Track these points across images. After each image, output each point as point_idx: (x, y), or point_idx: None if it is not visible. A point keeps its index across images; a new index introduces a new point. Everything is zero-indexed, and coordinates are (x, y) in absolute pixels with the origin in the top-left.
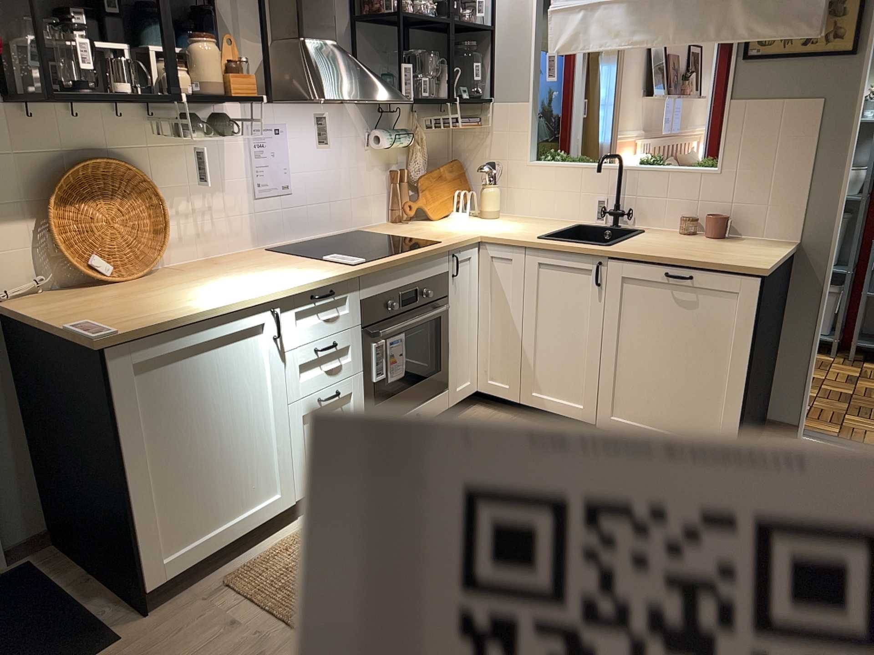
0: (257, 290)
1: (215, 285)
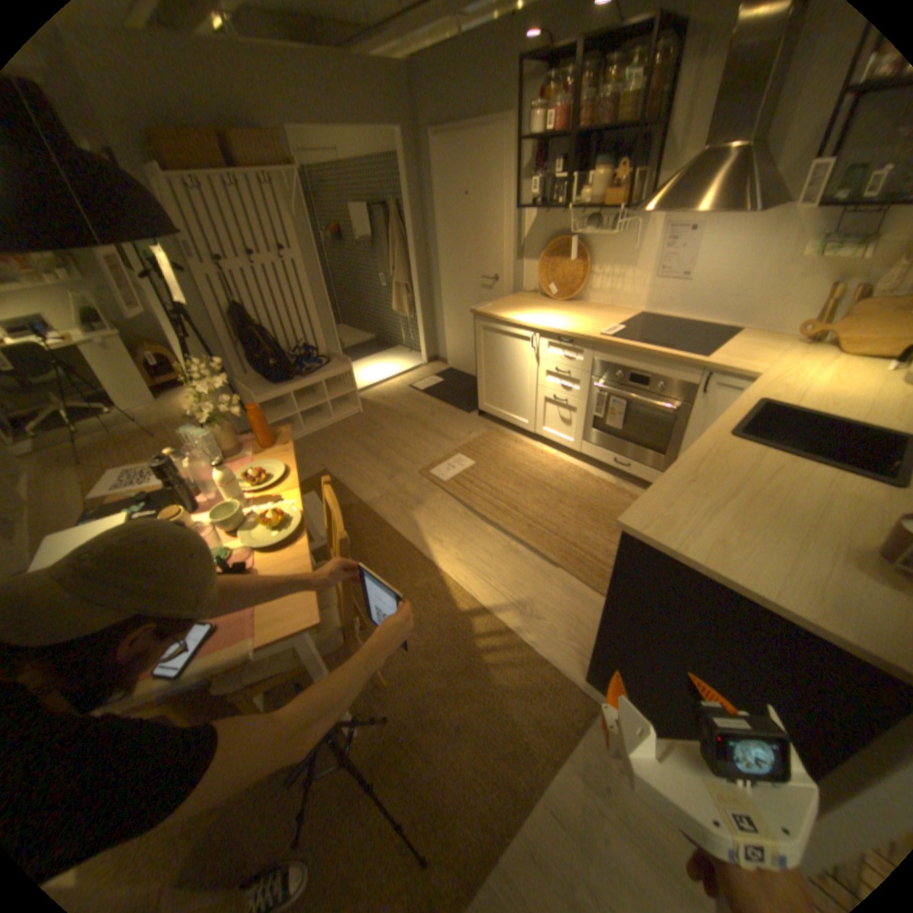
0: (539, 321)
1: (550, 314)
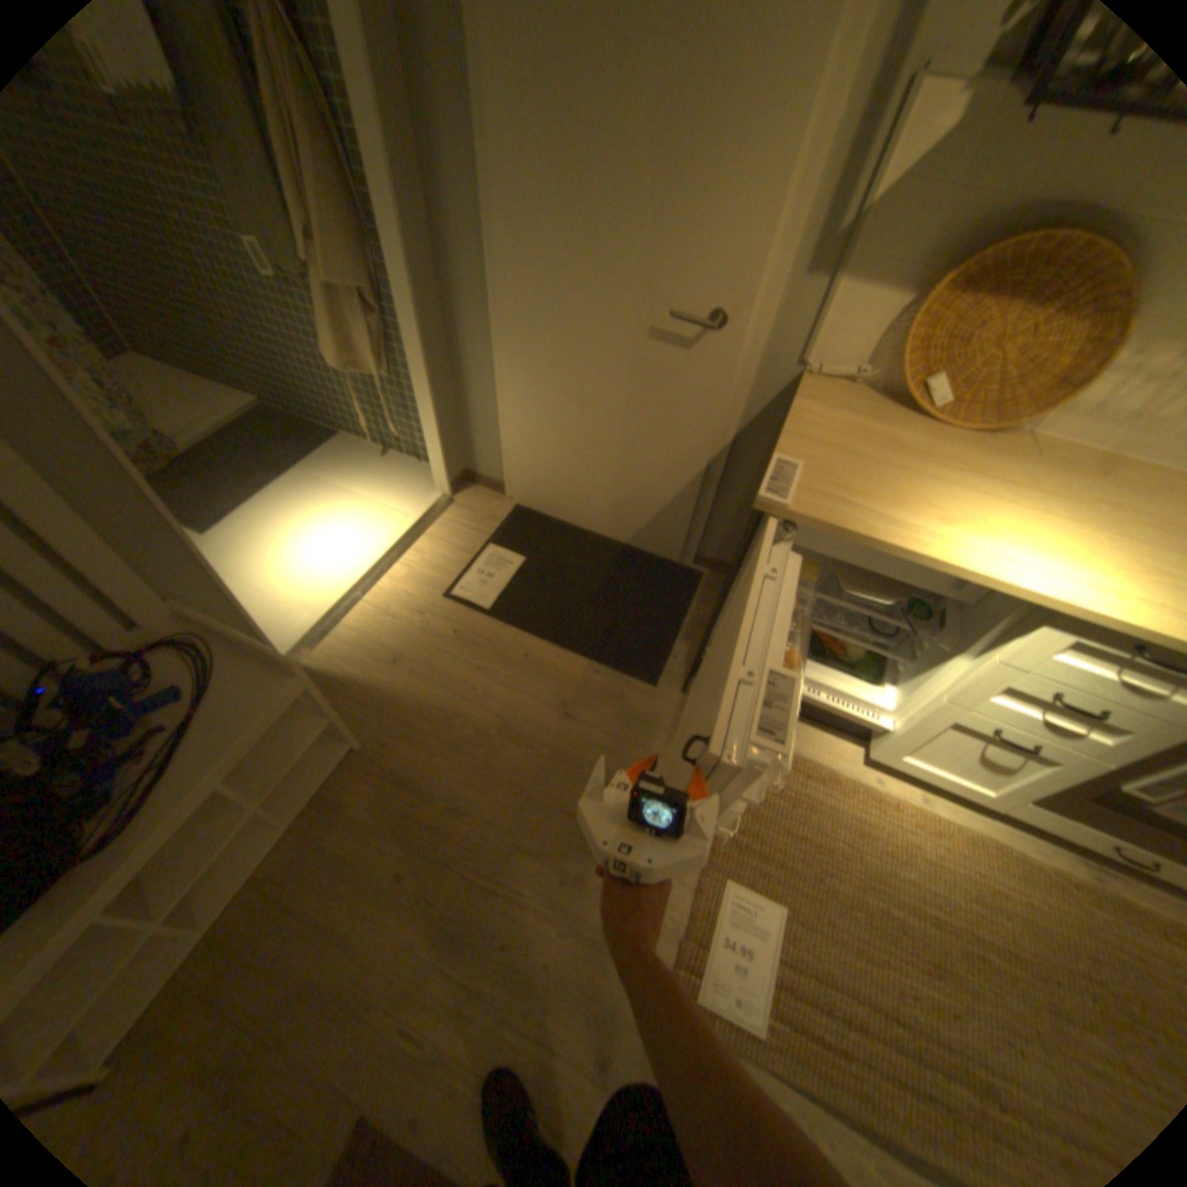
0: (1055, 575)
1: (1027, 515)
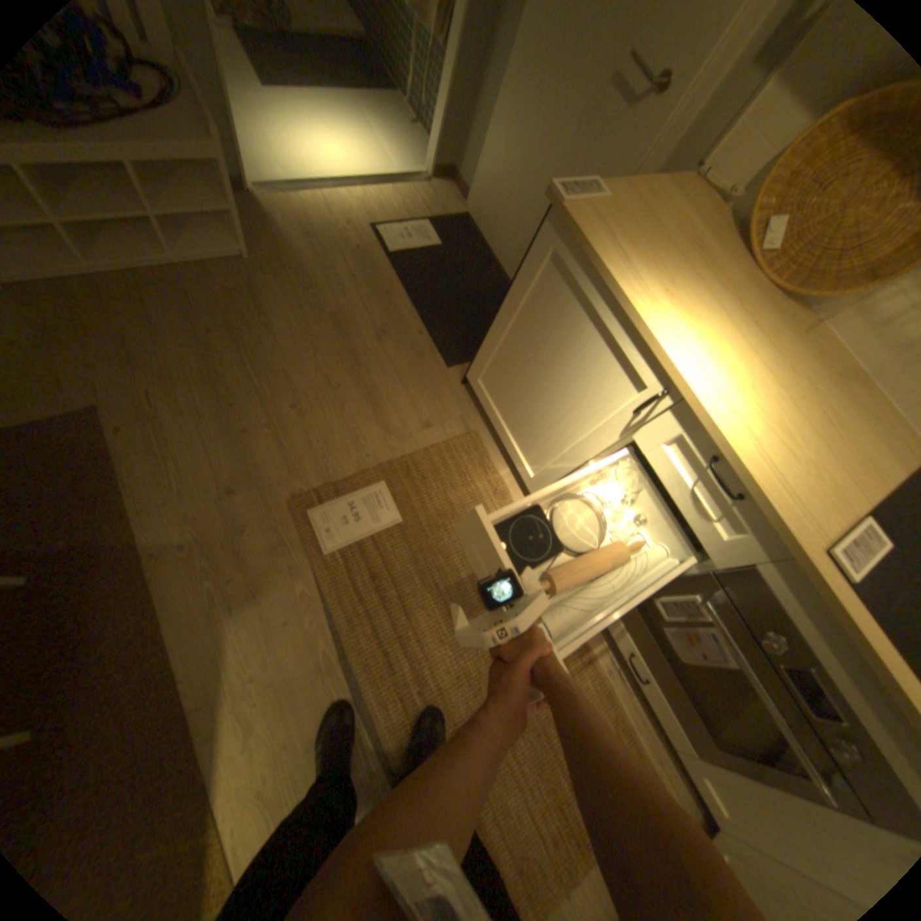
0: (702, 369)
1: (736, 339)
